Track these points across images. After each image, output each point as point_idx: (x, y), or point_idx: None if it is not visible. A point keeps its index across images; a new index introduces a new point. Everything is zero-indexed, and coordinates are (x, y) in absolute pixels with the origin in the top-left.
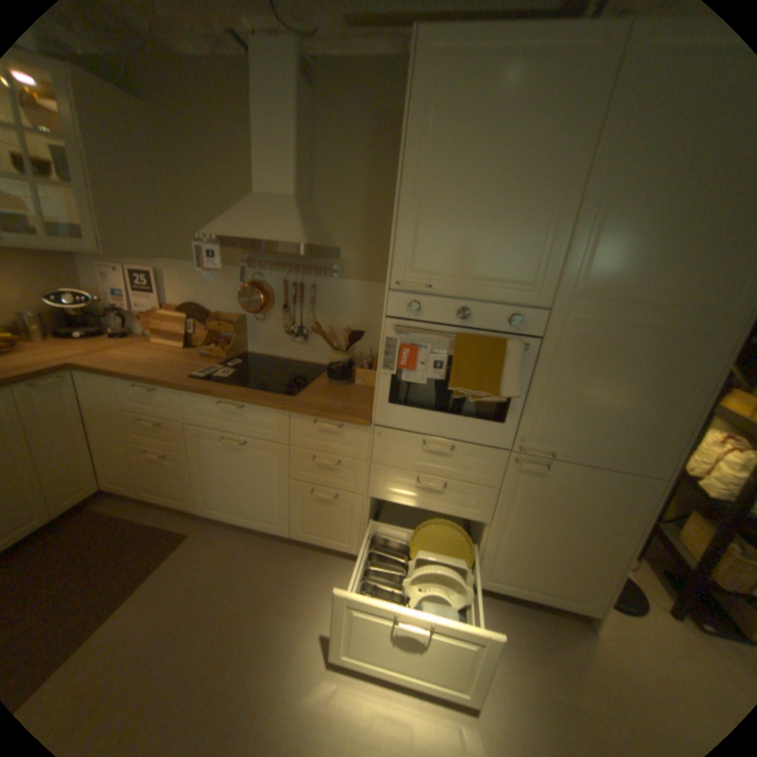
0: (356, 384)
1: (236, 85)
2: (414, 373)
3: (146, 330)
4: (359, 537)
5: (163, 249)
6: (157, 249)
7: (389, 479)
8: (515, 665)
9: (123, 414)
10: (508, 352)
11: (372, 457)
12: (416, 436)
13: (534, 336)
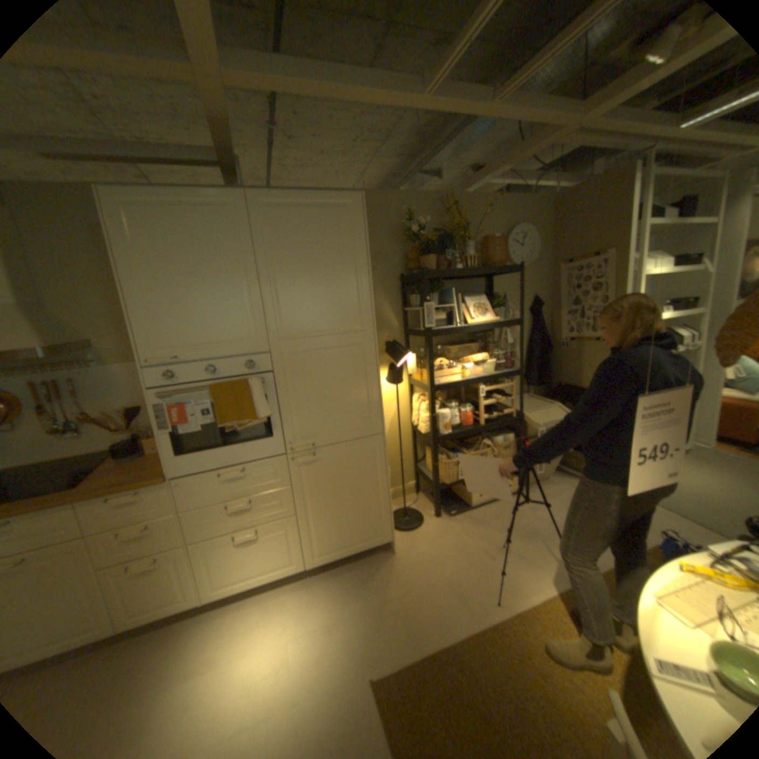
0: (146, 455)
1: None
2: (187, 425)
3: None
4: (191, 588)
5: None
6: None
7: (200, 520)
8: (343, 605)
9: None
10: (250, 388)
11: (176, 509)
12: (209, 474)
13: (266, 372)
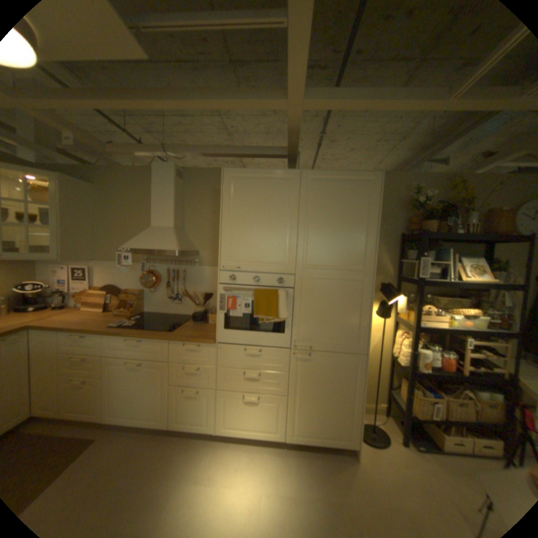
0: (209, 324)
1: (144, 179)
2: (235, 311)
3: (78, 304)
4: (213, 420)
5: (95, 256)
6: (91, 256)
7: (228, 376)
8: (309, 486)
9: (60, 356)
10: (277, 296)
11: (217, 363)
12: (240, 347)
13: (289, 288)
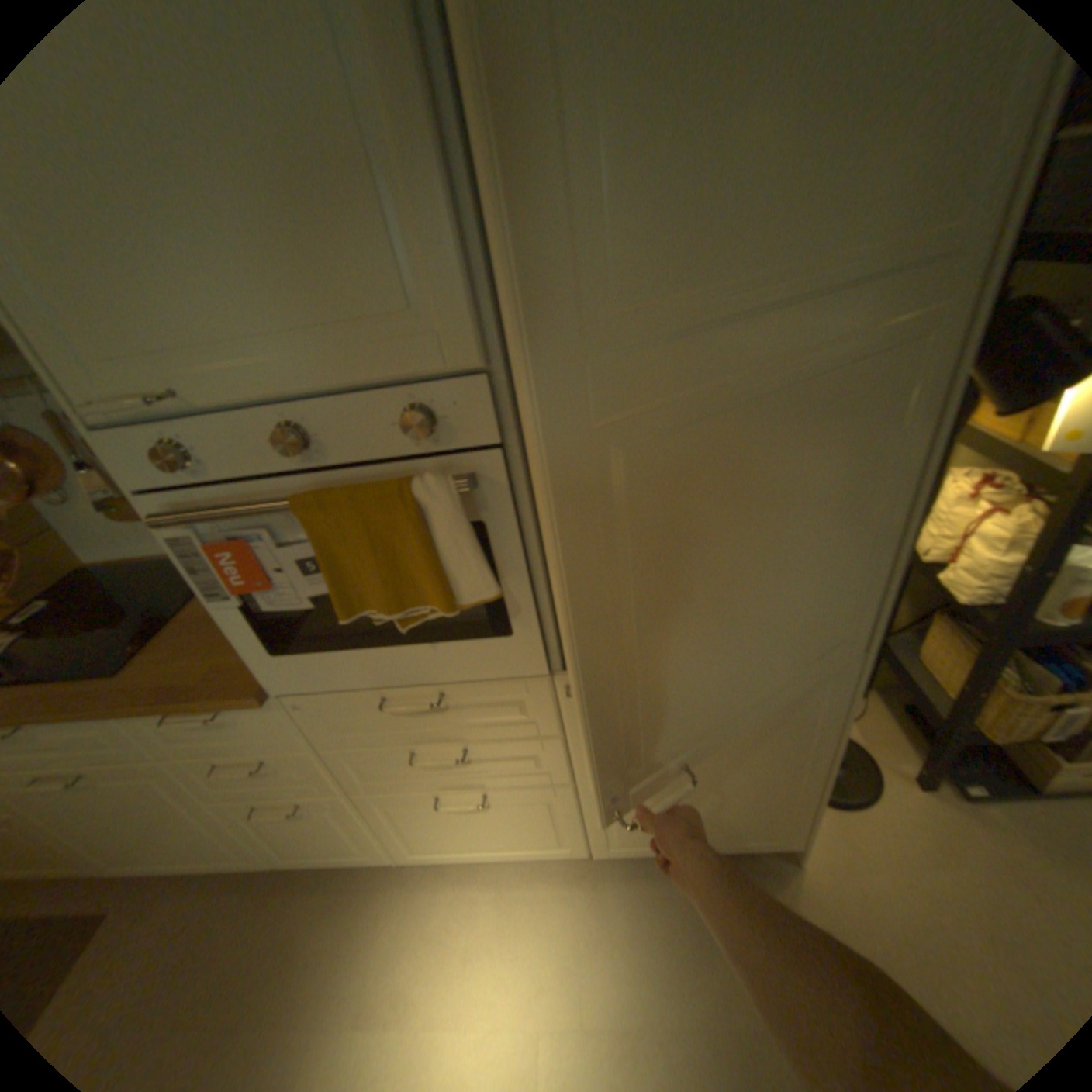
0: None
1: None
2: (273, 595)
3: None
4: (375, 846)
5: None
6: None
7: (364, 767)
8: (668, 982)
9: None
10: (422, 512)
11: (310, 745)
12: (362, 695)
13: (480, 447)
